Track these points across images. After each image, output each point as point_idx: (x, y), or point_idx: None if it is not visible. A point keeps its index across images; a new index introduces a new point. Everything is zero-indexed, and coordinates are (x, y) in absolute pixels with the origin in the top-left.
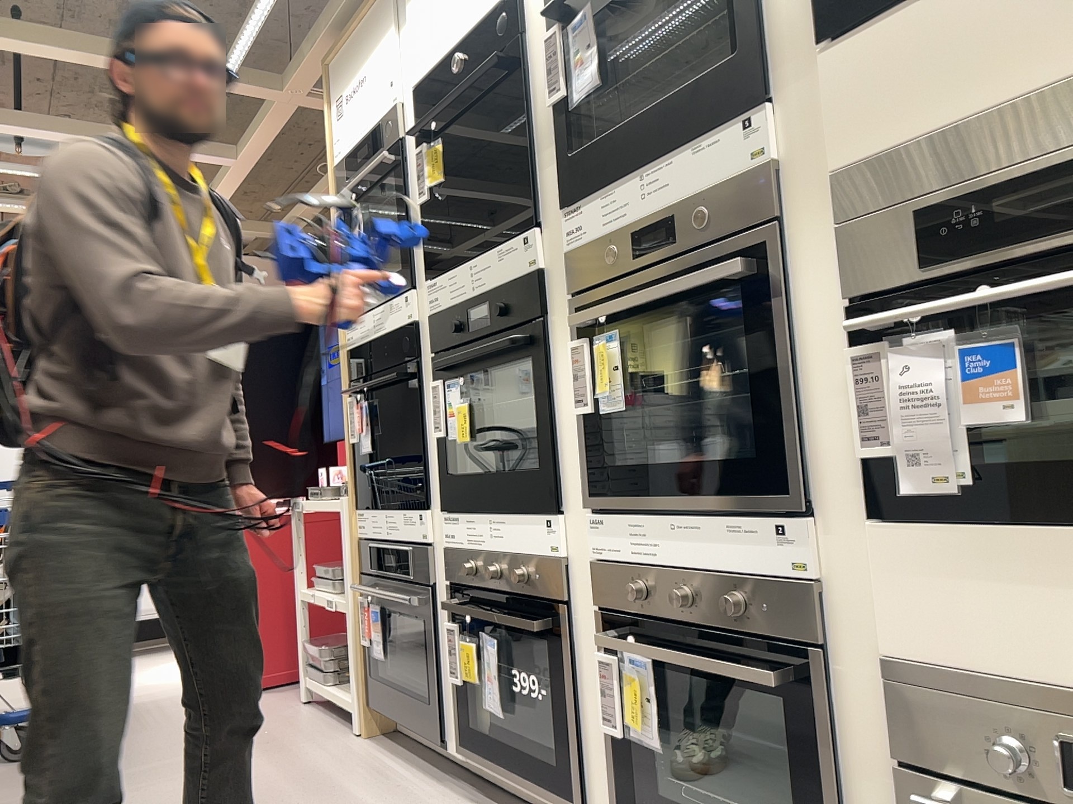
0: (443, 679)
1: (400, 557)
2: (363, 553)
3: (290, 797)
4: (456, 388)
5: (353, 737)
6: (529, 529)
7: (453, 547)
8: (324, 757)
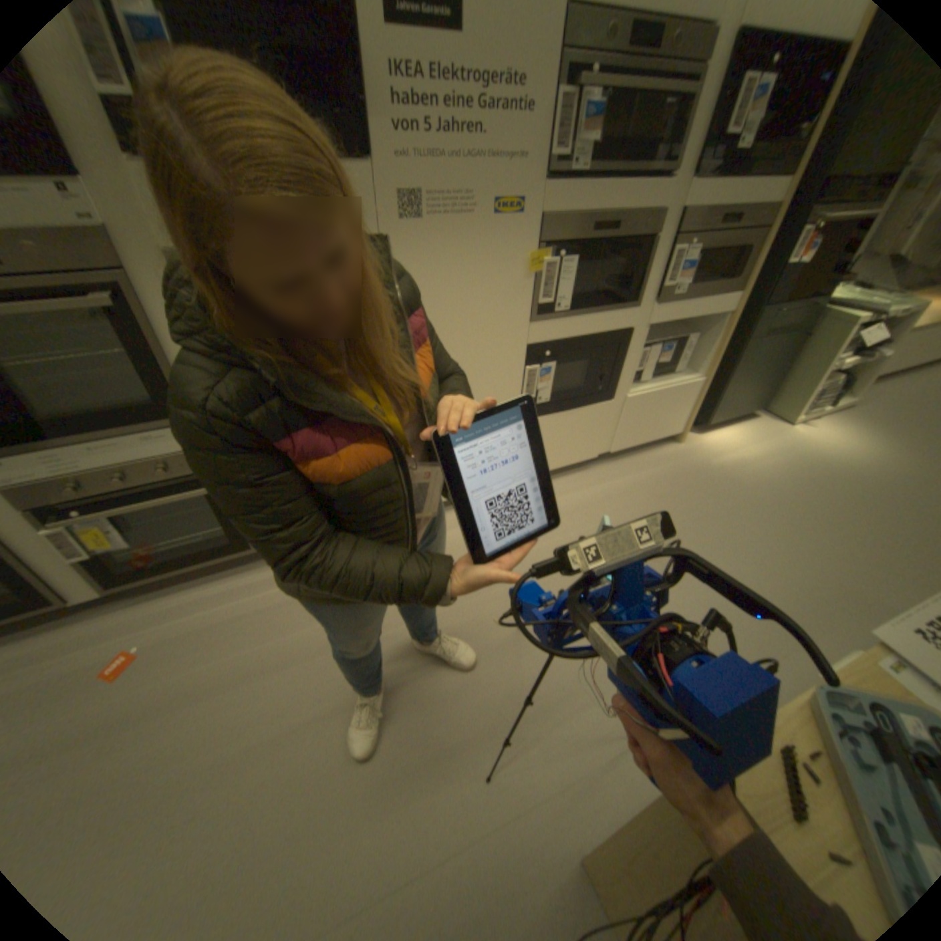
0: None
1: None
2: None
3: None
4: None
5: None
6: None
7: None
8: None
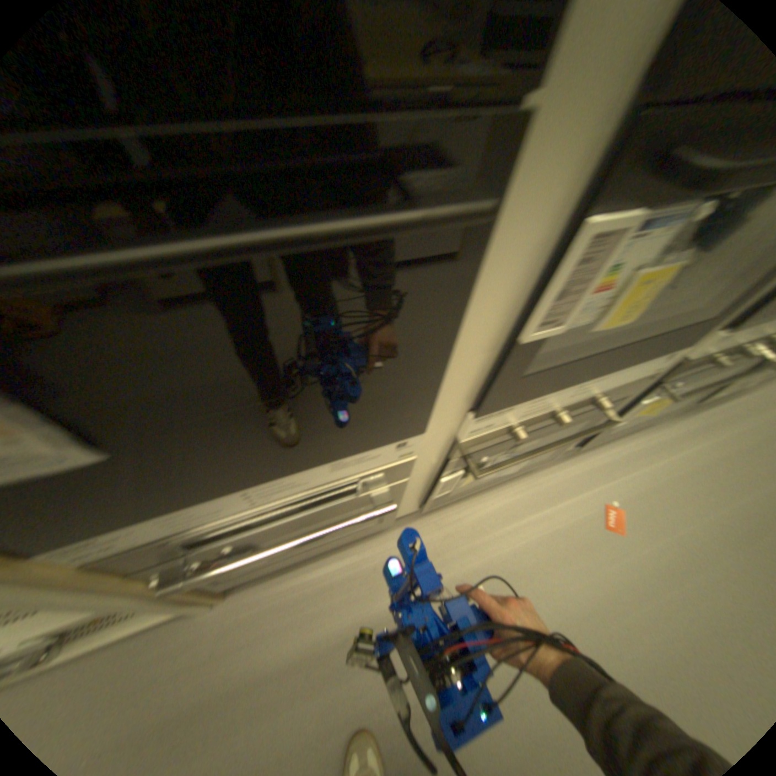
0: (401, 501)
1: (317, 496)
2: (139, 555)
3: (352, 687)
4: (679, 225)
5: (213, 612)
6: (641, 368)
7: (489, 430)
8: (256, 650)
